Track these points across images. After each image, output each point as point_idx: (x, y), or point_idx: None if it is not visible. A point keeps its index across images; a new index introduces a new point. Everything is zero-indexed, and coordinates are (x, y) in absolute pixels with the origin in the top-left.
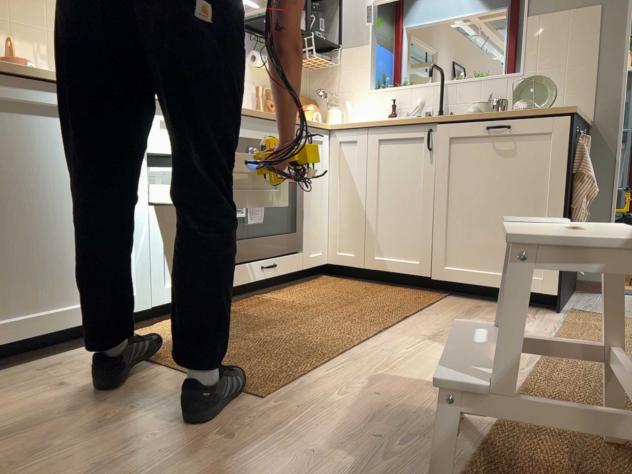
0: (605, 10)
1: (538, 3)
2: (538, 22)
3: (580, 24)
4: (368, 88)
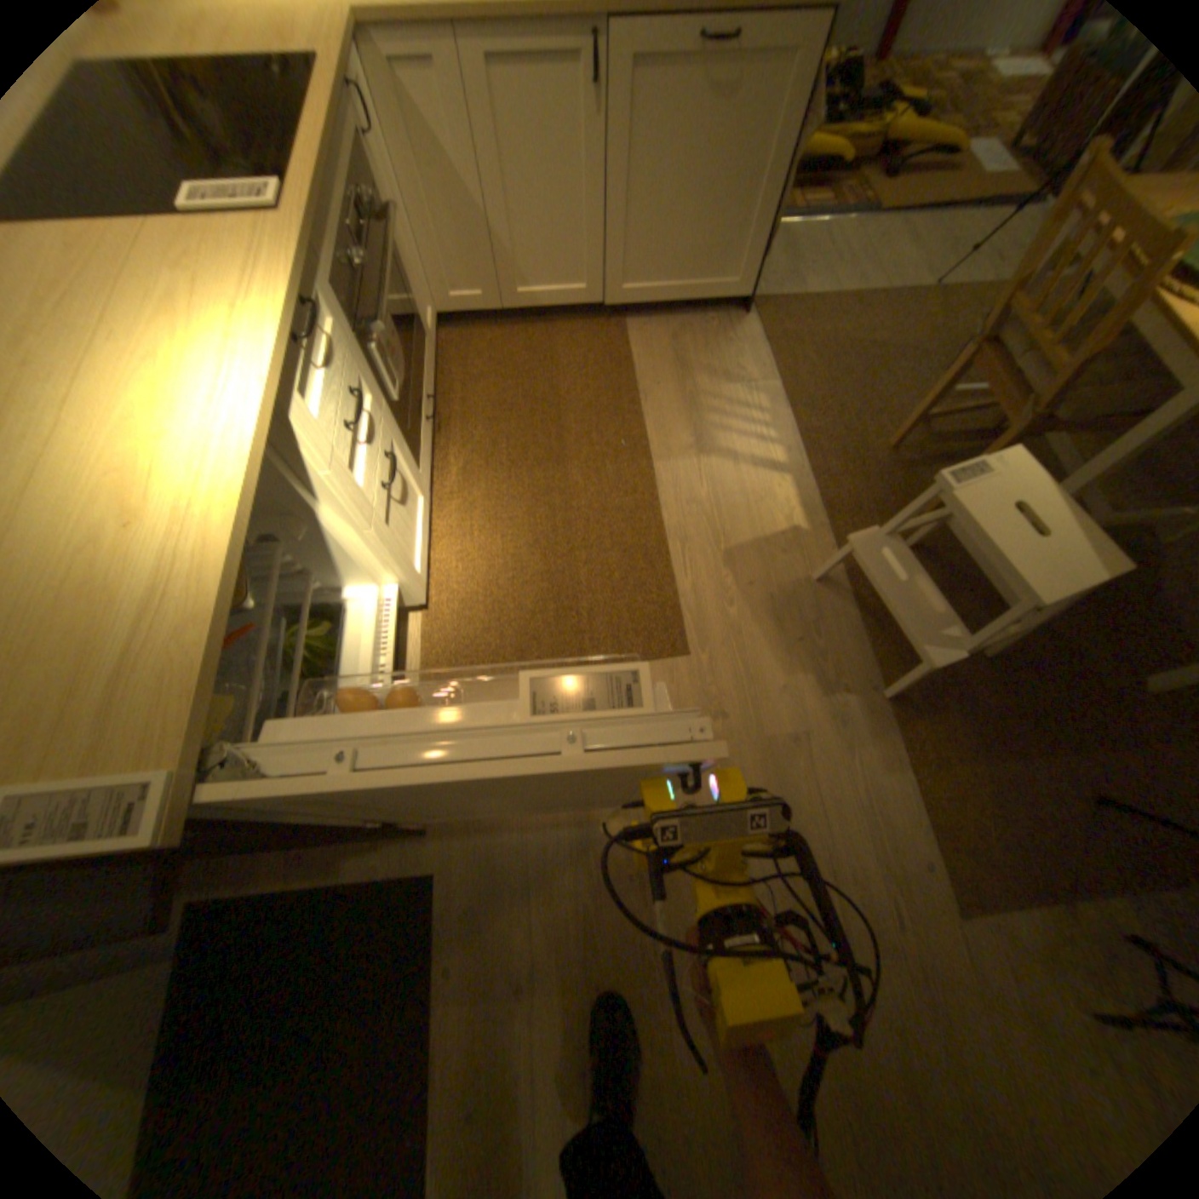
0: None
1: None
2: None
3: None
4: None
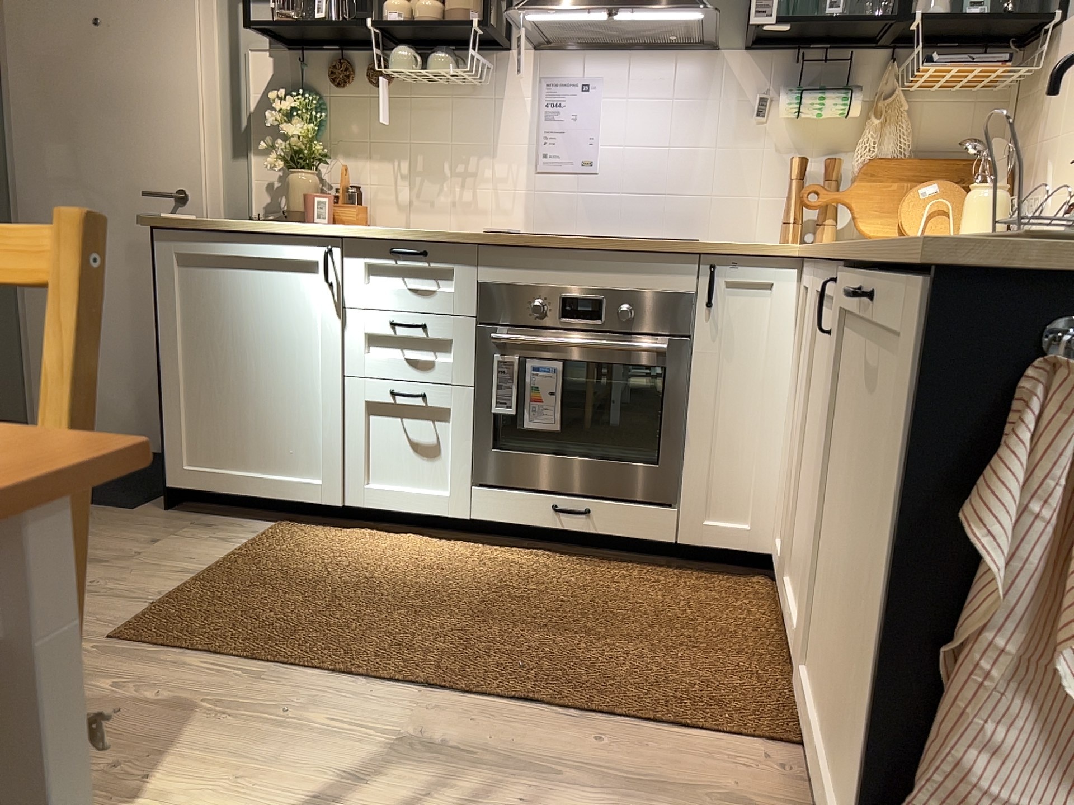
0: None
1: None
2: None
3: None
4: None
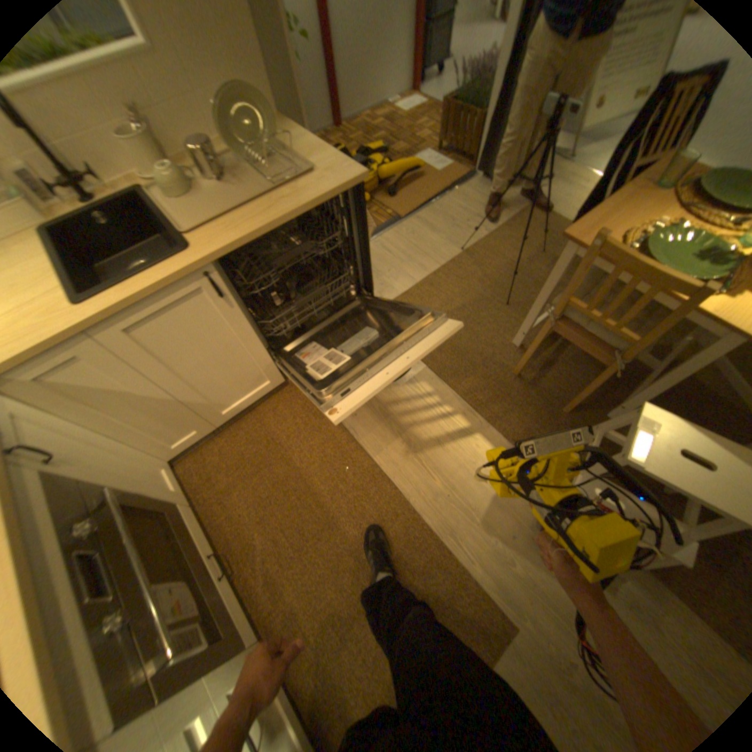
0: None
1: None
2: None
3: None
4: None
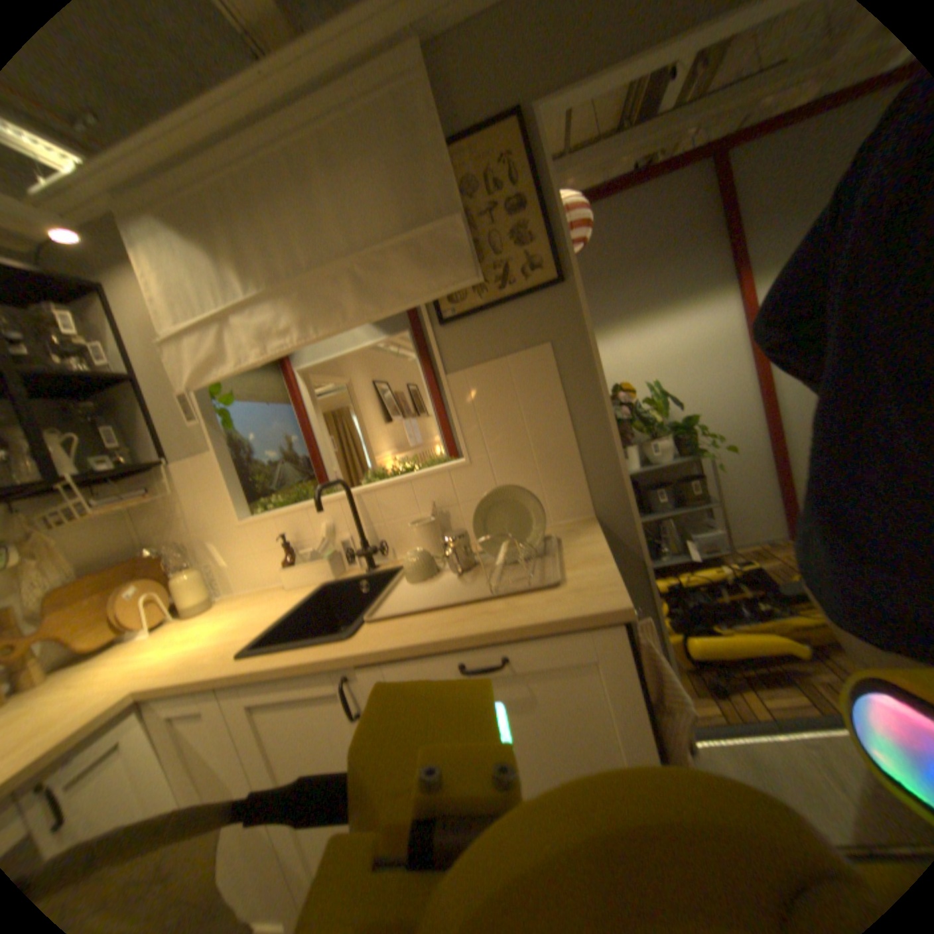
0: (562, 346)
1: (458, 347)
2: (467, 376)
3: (533, 371)
4: (233, 514)
